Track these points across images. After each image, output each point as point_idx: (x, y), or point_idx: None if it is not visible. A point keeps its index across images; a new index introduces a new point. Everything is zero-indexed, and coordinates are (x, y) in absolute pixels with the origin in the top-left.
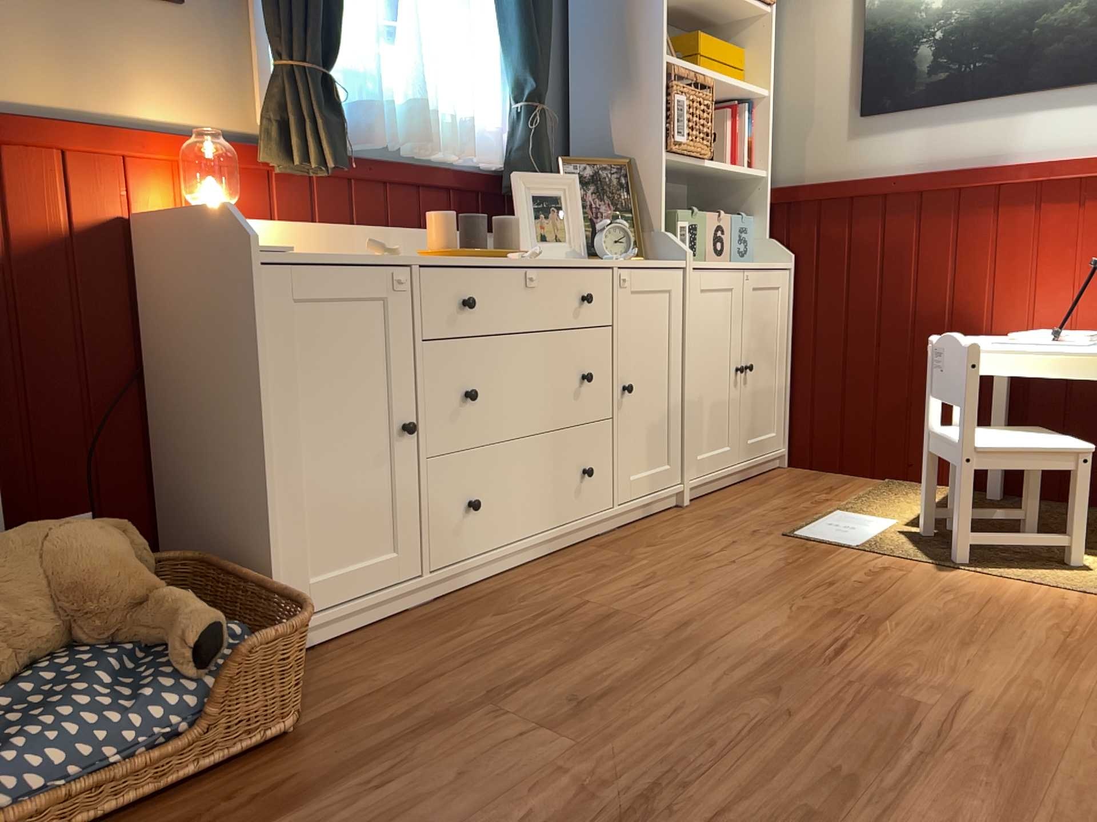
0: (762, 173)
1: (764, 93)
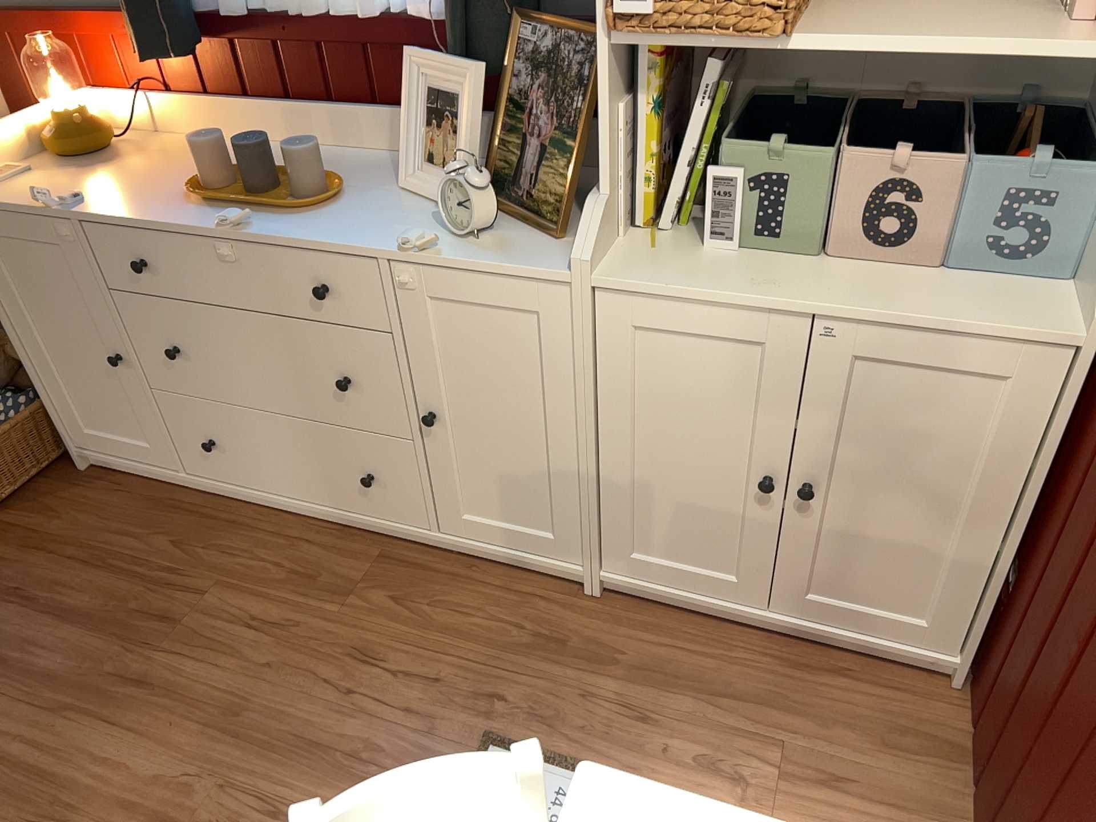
0: None
1: None
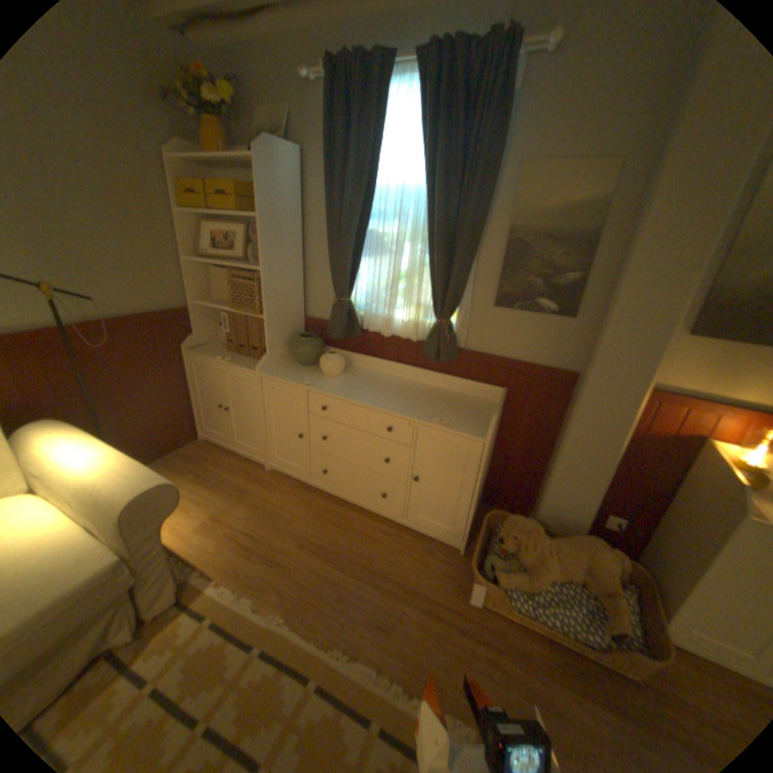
0: None
1: None
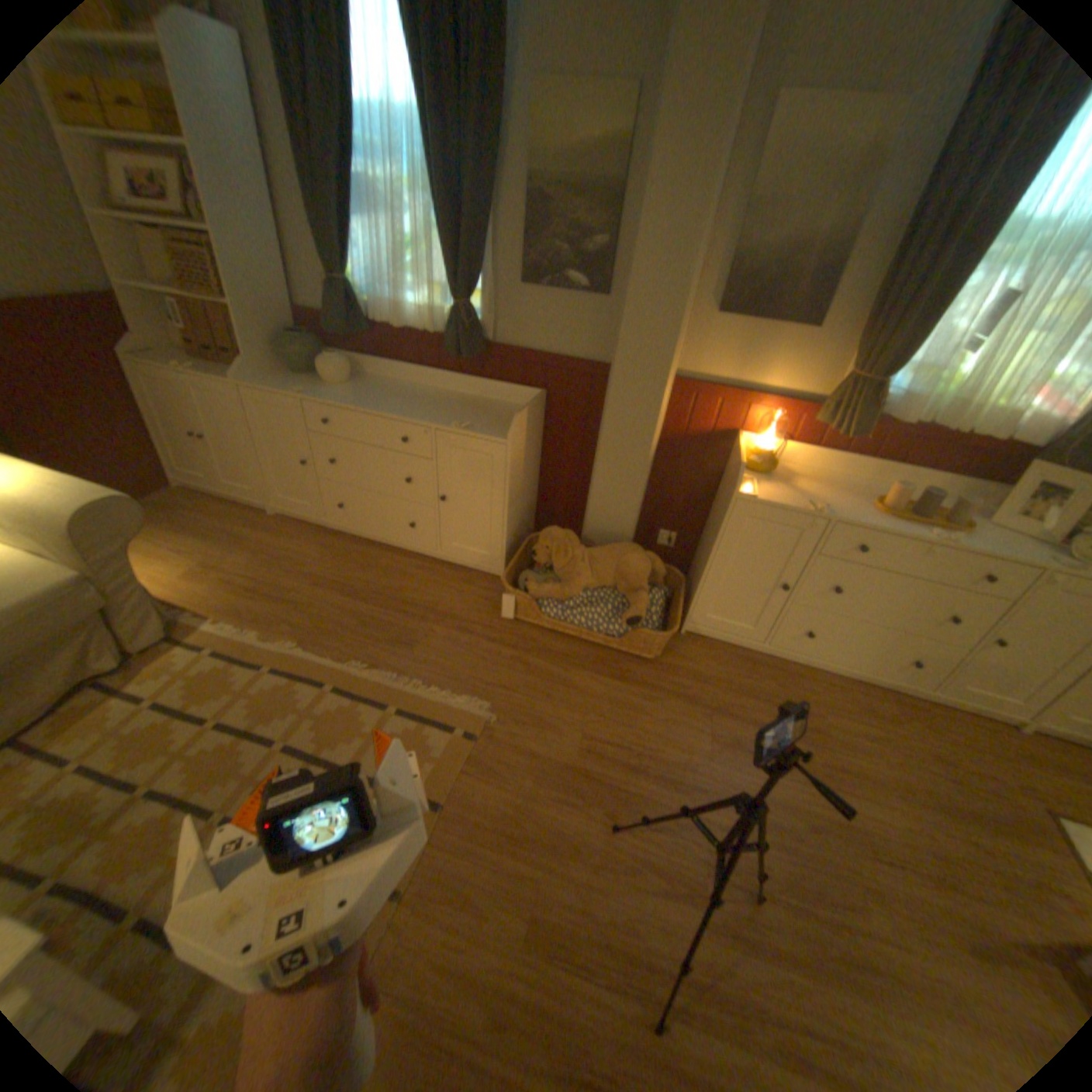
0: None
1: None
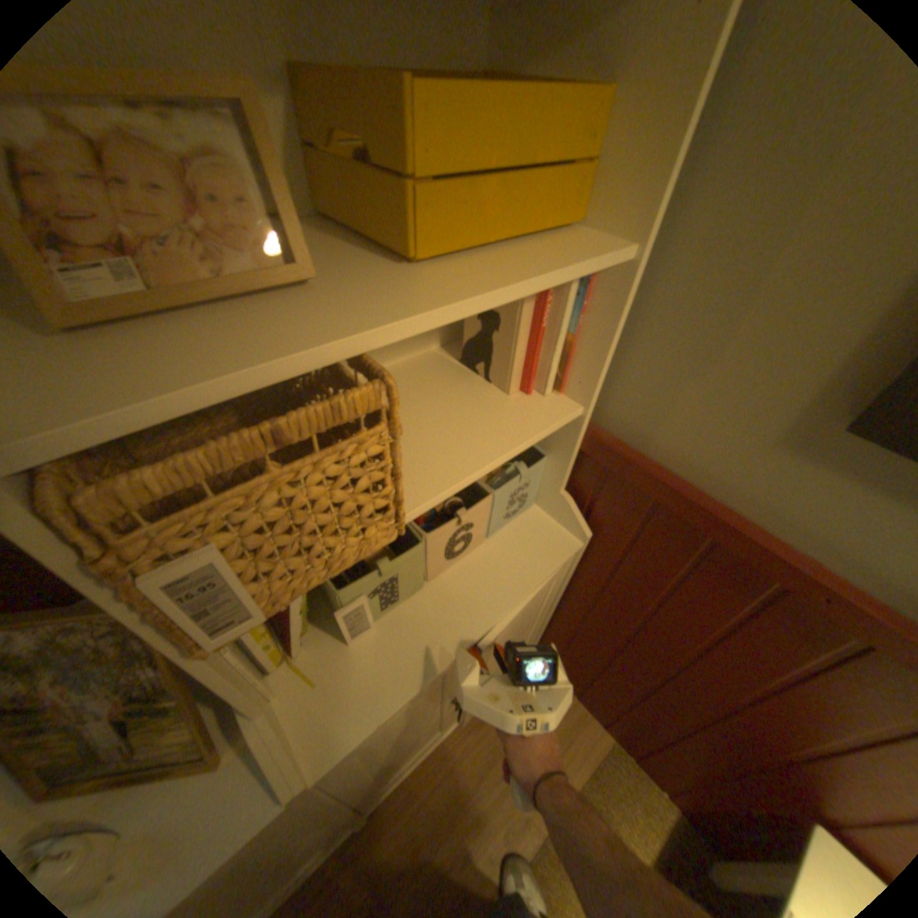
0: (576, 417)
1: (628, 259)
